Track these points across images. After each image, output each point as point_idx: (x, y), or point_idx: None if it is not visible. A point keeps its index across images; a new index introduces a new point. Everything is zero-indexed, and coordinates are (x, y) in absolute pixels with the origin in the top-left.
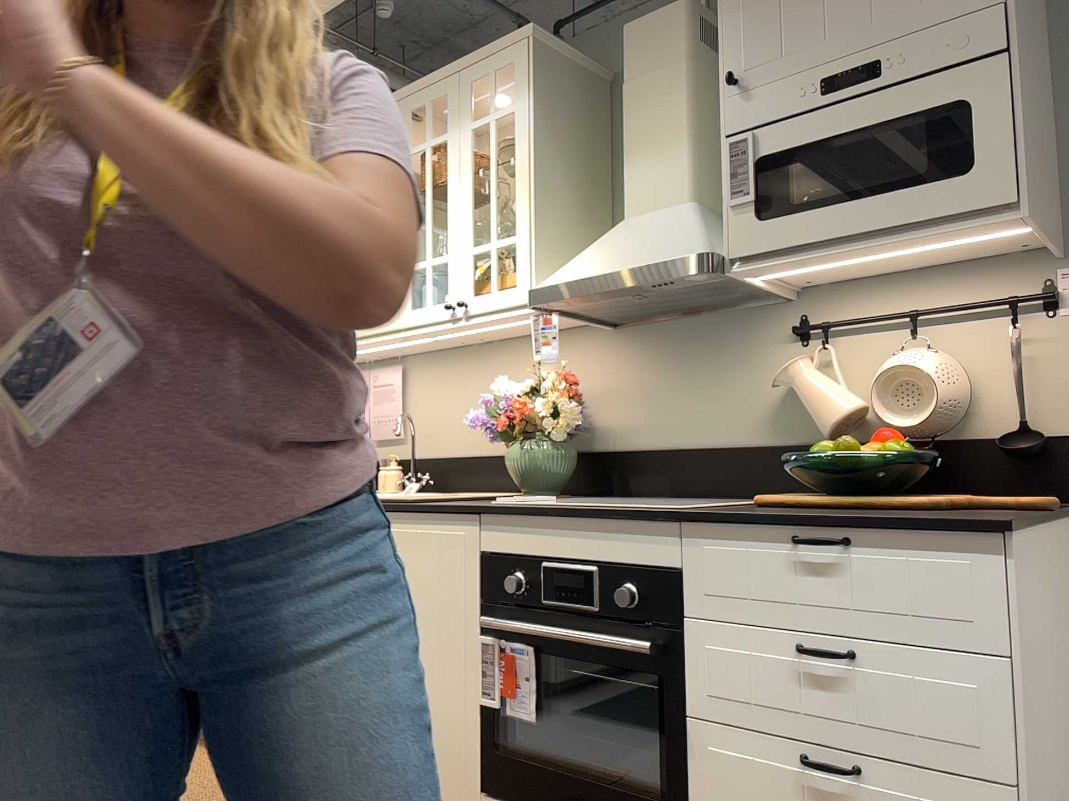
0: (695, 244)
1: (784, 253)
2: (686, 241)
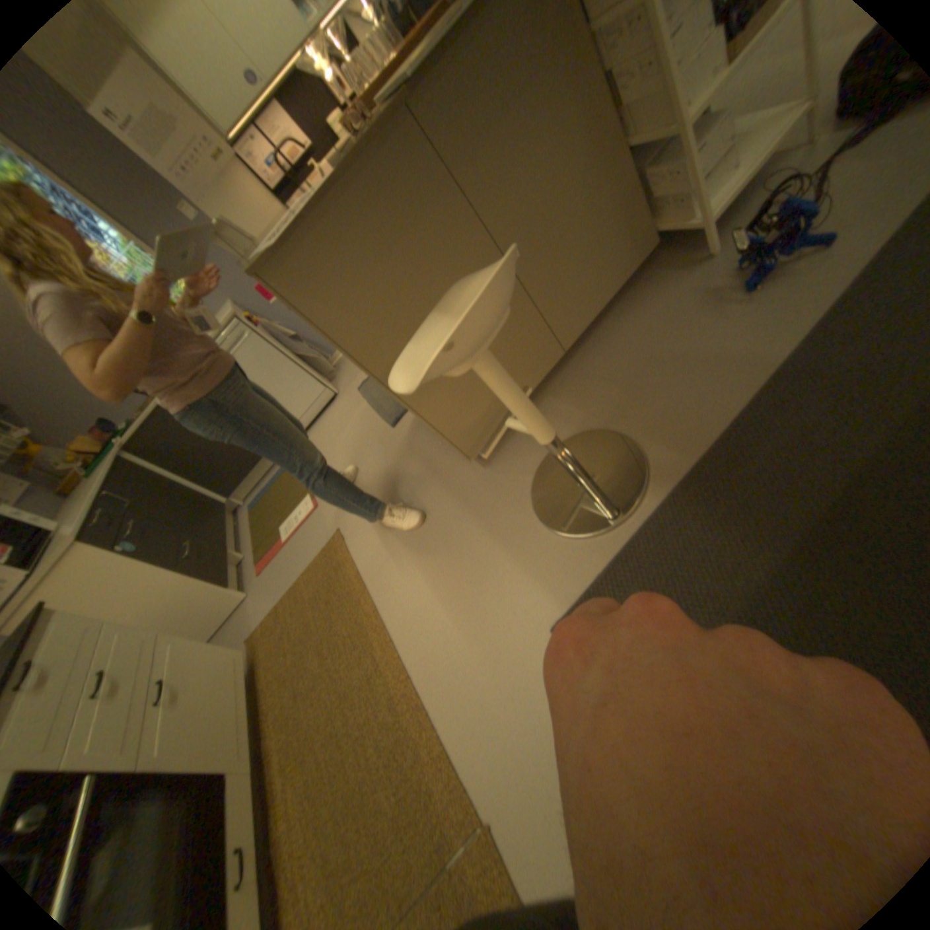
0: None
1: None
2: None
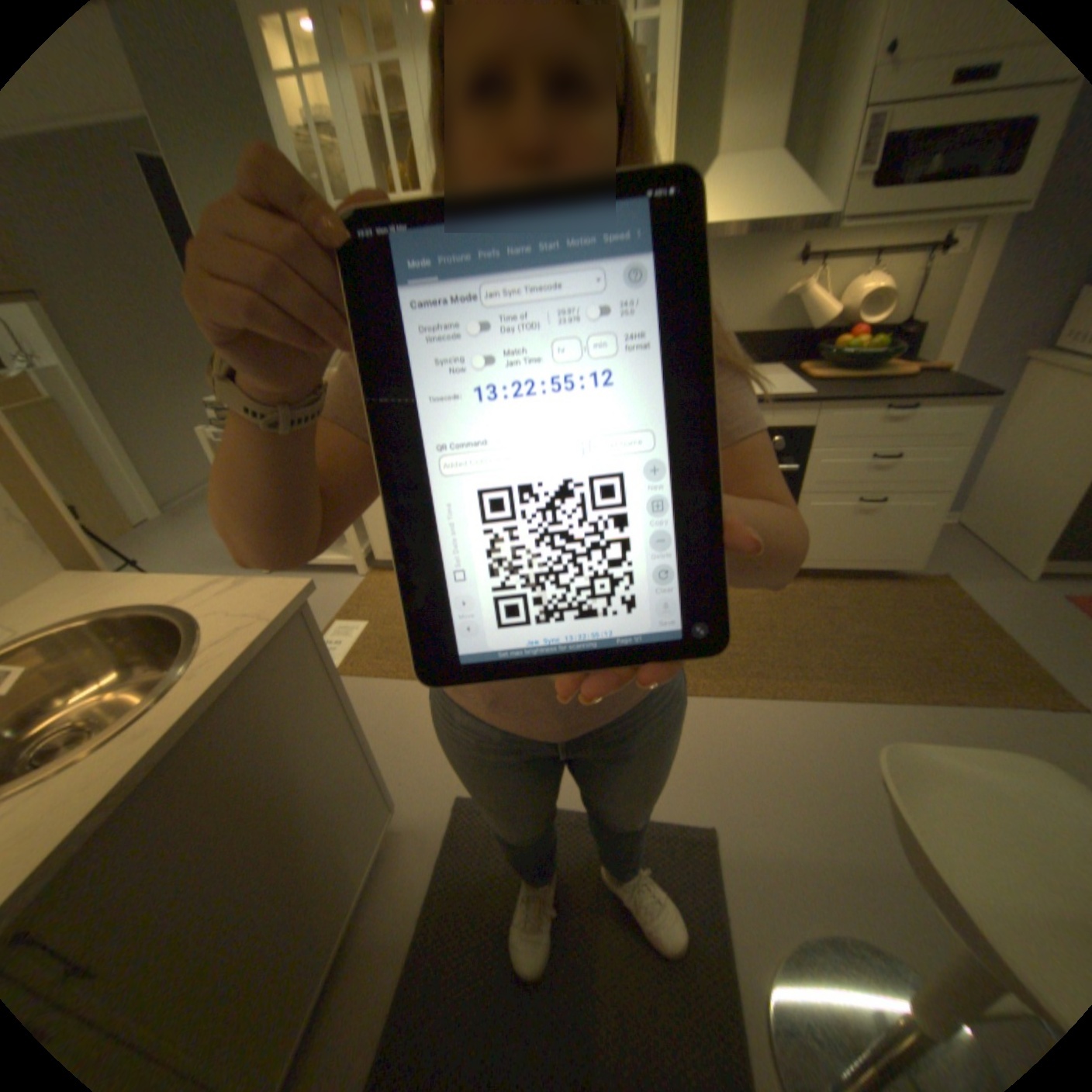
0: (822, 202)
1: (879, 218)
2: (811, 198)
